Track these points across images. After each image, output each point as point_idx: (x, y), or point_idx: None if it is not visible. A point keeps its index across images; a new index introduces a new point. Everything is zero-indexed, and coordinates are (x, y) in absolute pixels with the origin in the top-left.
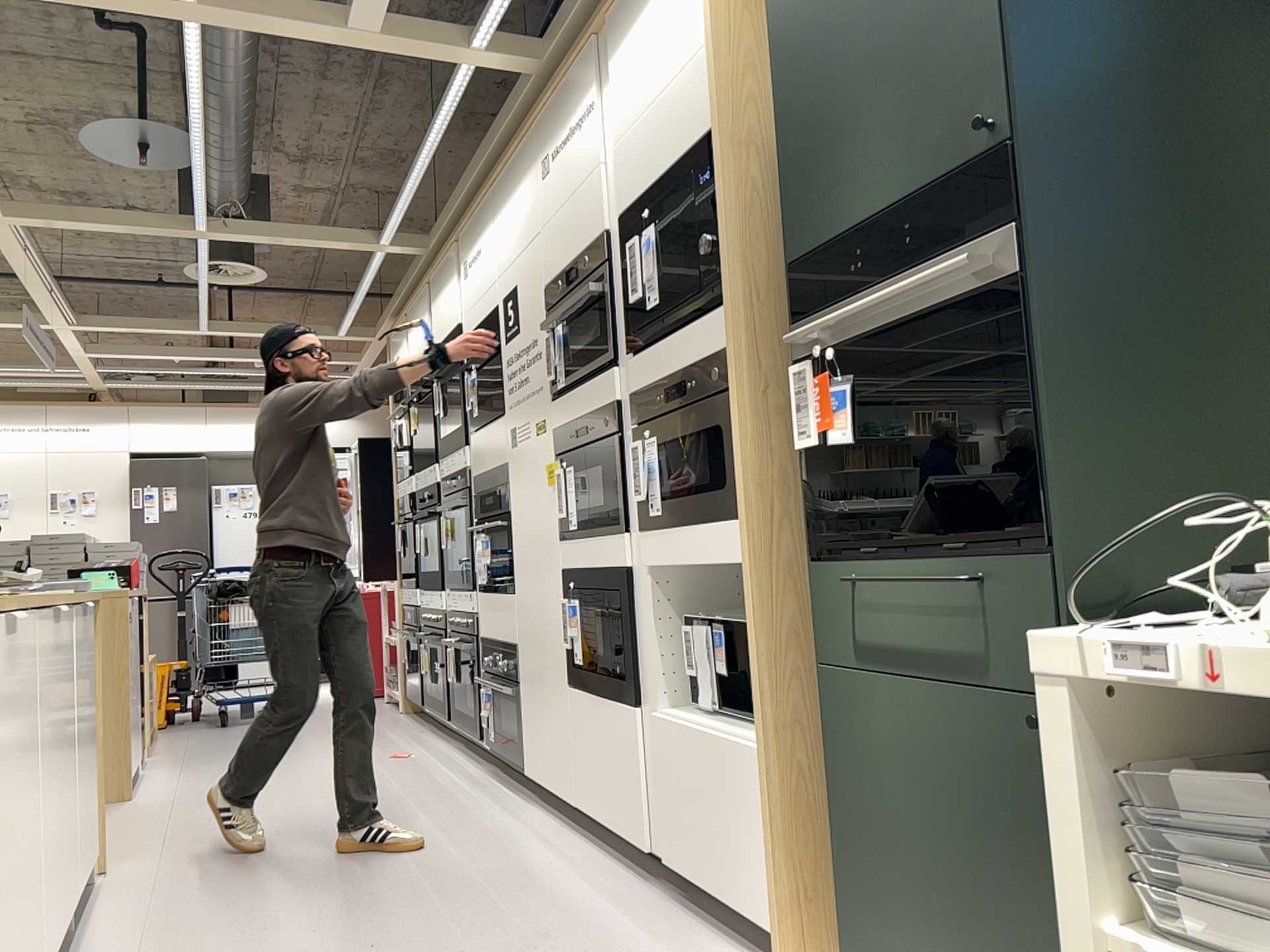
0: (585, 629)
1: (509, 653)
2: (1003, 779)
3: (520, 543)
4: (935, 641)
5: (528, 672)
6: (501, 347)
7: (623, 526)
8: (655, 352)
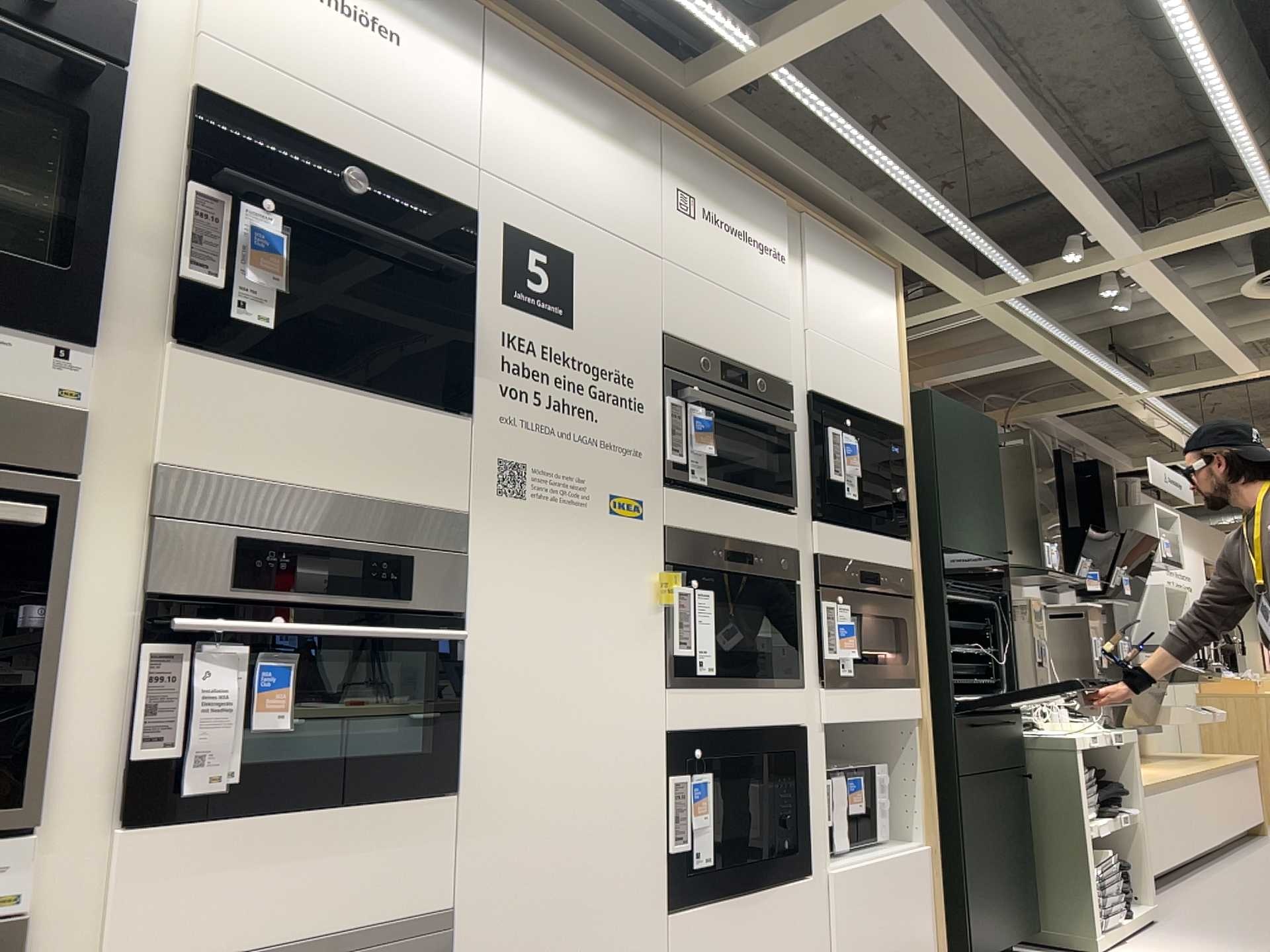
0: (717, 809)
1: (400, 943)
2: (1007, 804)
3: (512, 681)
4: (992, 750)
5: (506, 951)
6: (483, 294)
7: (799, 679)
8: (847, 533)
